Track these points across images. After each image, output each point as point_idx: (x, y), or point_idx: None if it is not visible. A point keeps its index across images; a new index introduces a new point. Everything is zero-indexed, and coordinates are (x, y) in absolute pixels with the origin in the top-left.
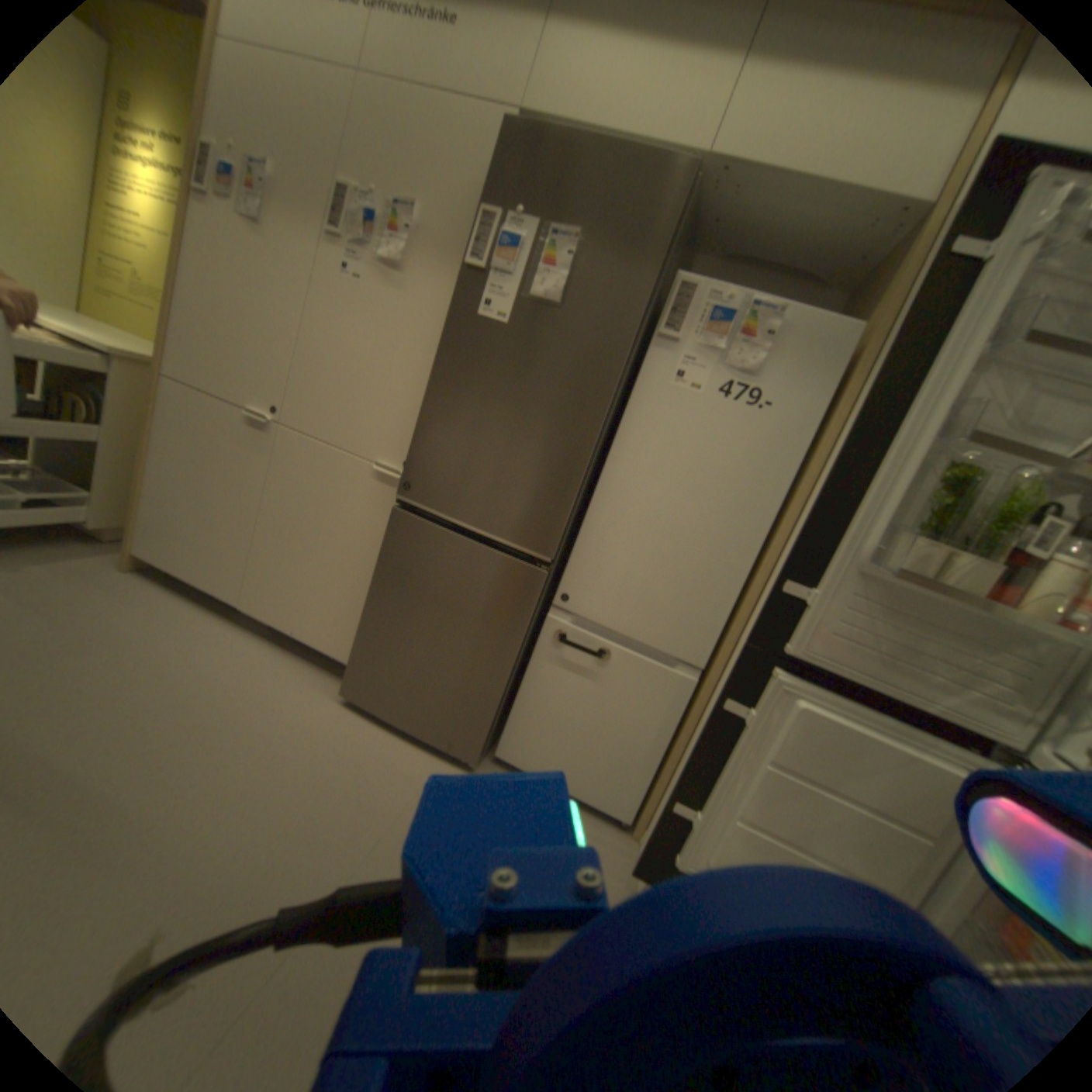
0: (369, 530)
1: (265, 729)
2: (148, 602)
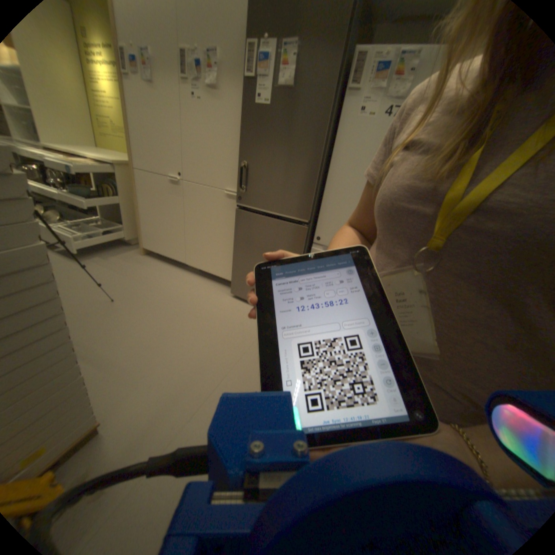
0: (228, 221)
1: (204, 307)
2: (153, 265)
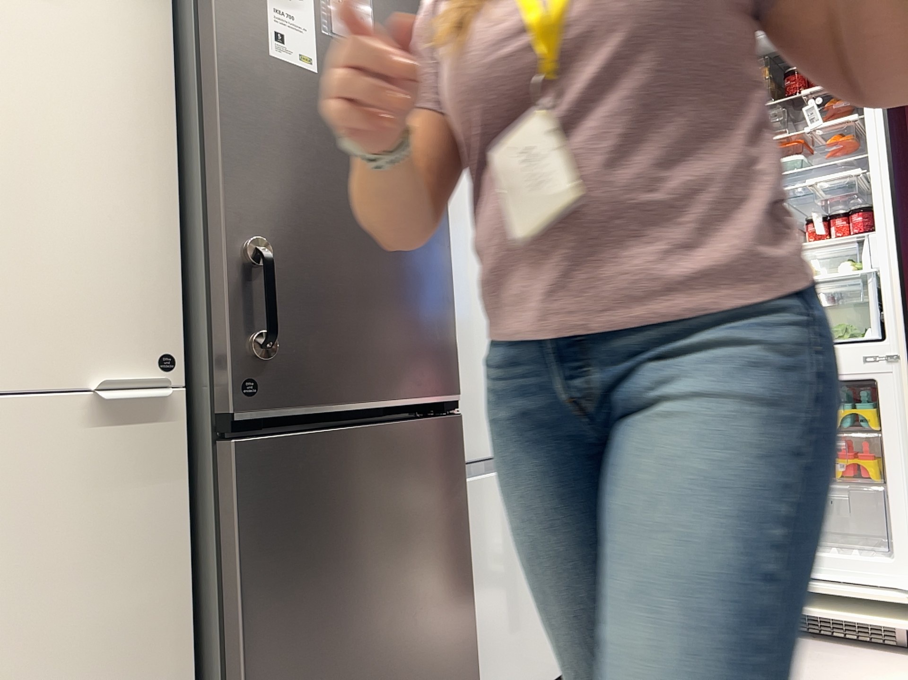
0: (121, 548)
1: None
2: None
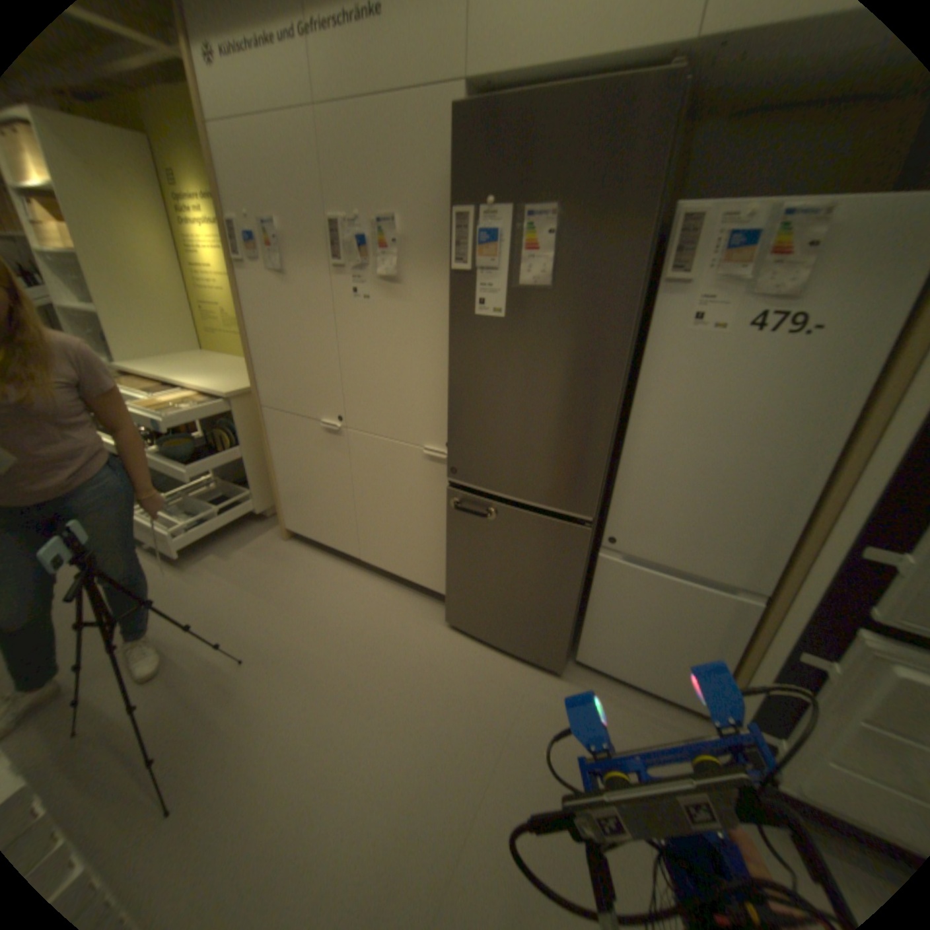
0: (433, 498)
1: (402, 660)
2: (305, 562)
